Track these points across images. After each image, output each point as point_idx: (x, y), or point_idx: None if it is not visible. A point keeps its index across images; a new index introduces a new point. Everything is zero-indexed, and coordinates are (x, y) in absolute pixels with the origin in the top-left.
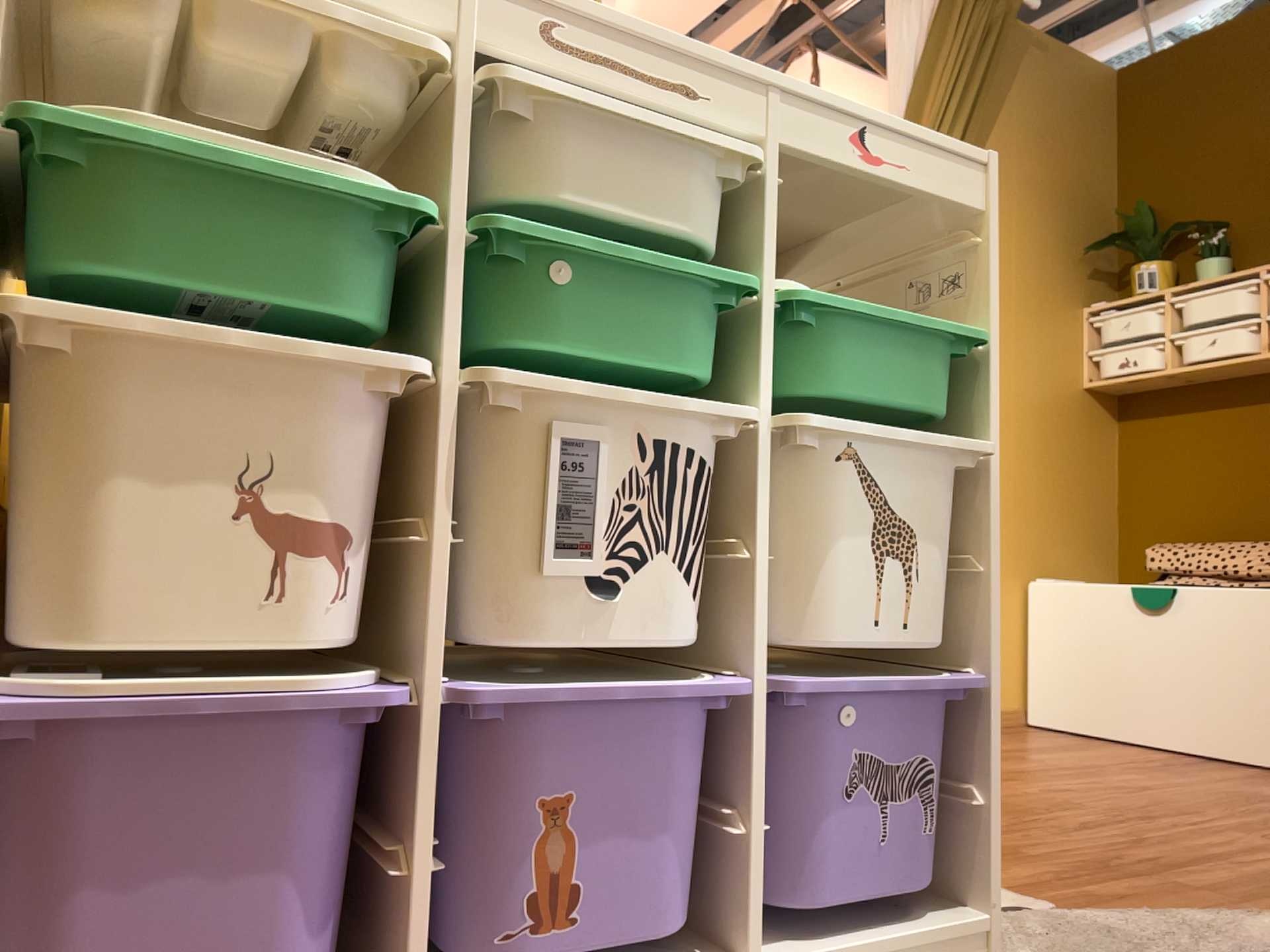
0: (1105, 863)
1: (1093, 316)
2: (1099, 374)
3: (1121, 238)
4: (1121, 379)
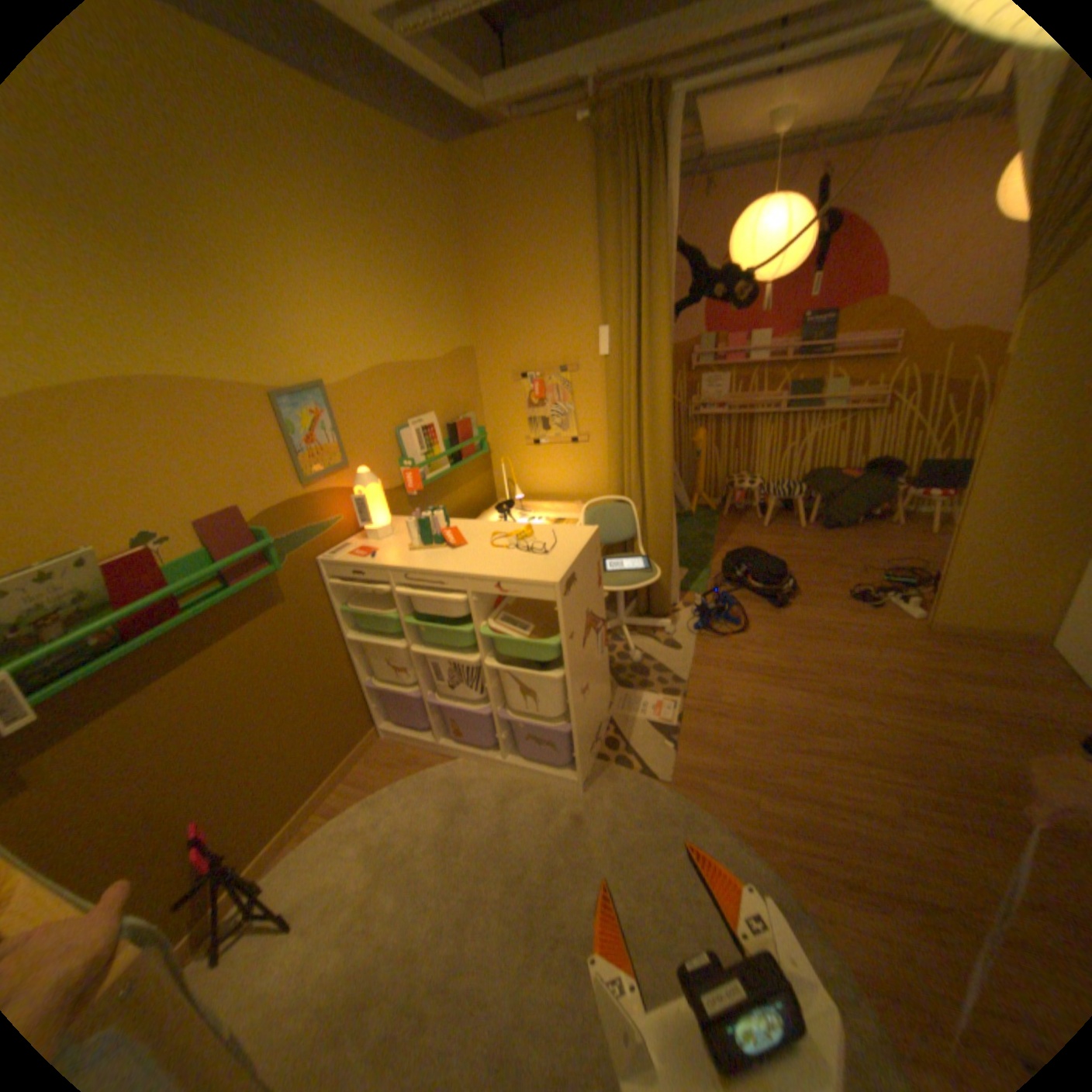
0: (748, 781)
1: None
2: None
3: None
4: None
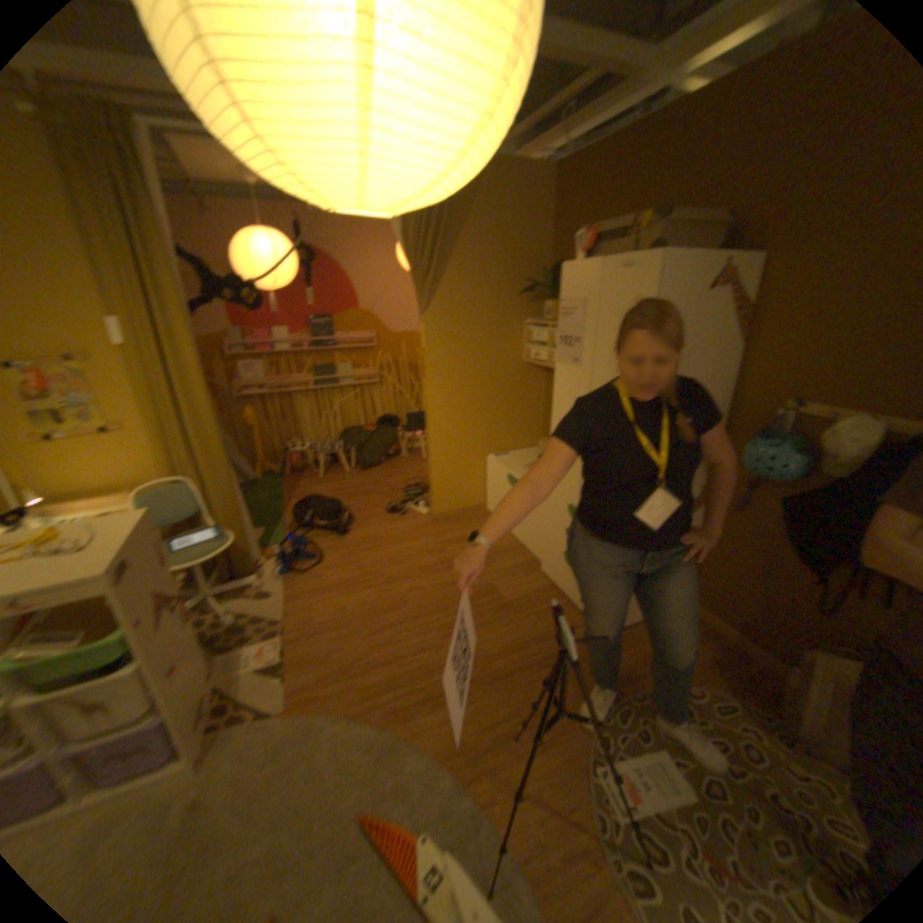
0: (343, 676)
1: (529, 328)
2: (531, 357)
3: (540, 286)
4: (536, 364)
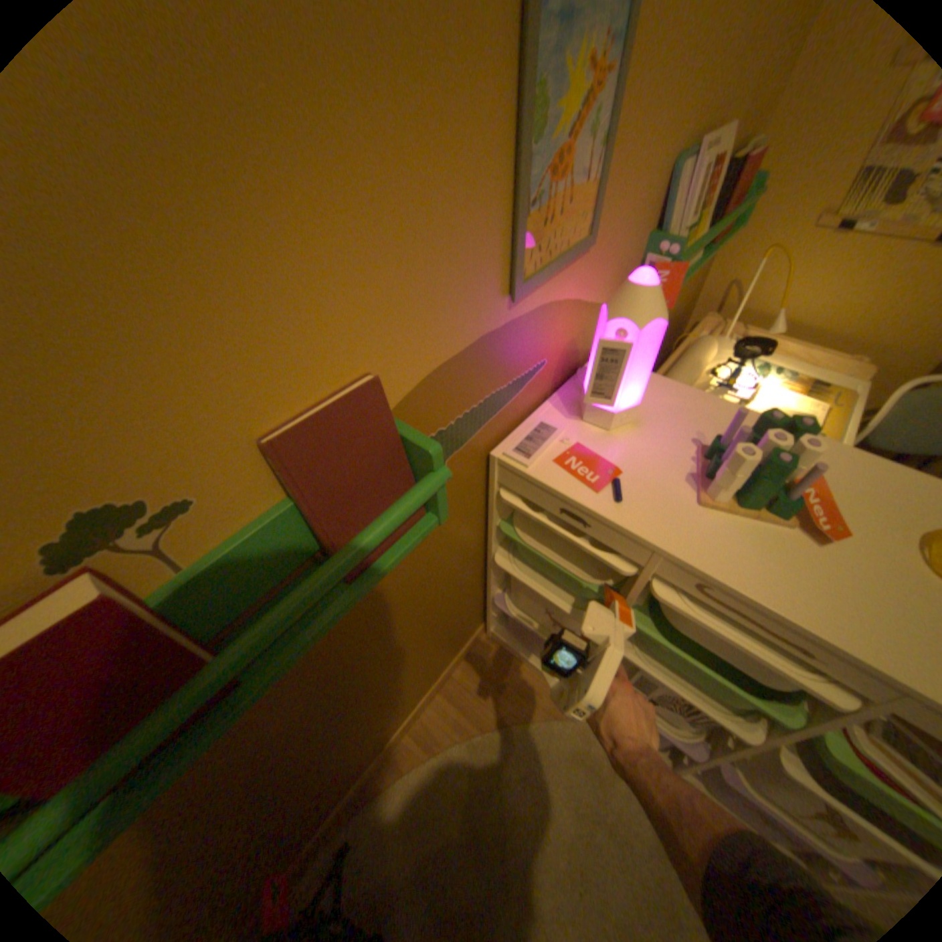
0: None
1: None
2: None
3: None
4: None
